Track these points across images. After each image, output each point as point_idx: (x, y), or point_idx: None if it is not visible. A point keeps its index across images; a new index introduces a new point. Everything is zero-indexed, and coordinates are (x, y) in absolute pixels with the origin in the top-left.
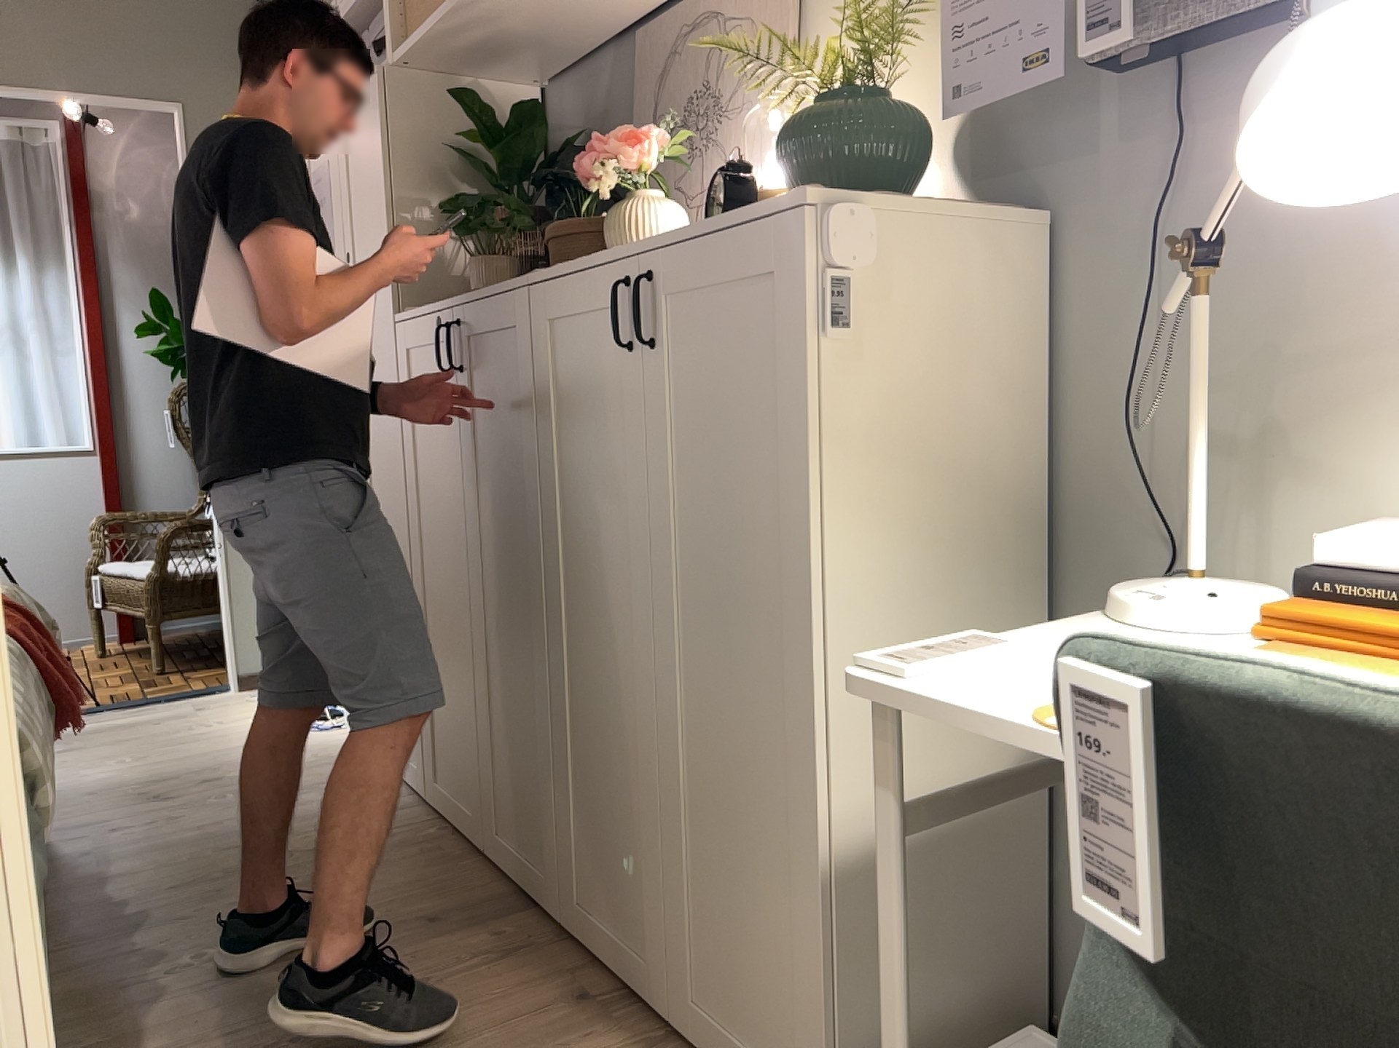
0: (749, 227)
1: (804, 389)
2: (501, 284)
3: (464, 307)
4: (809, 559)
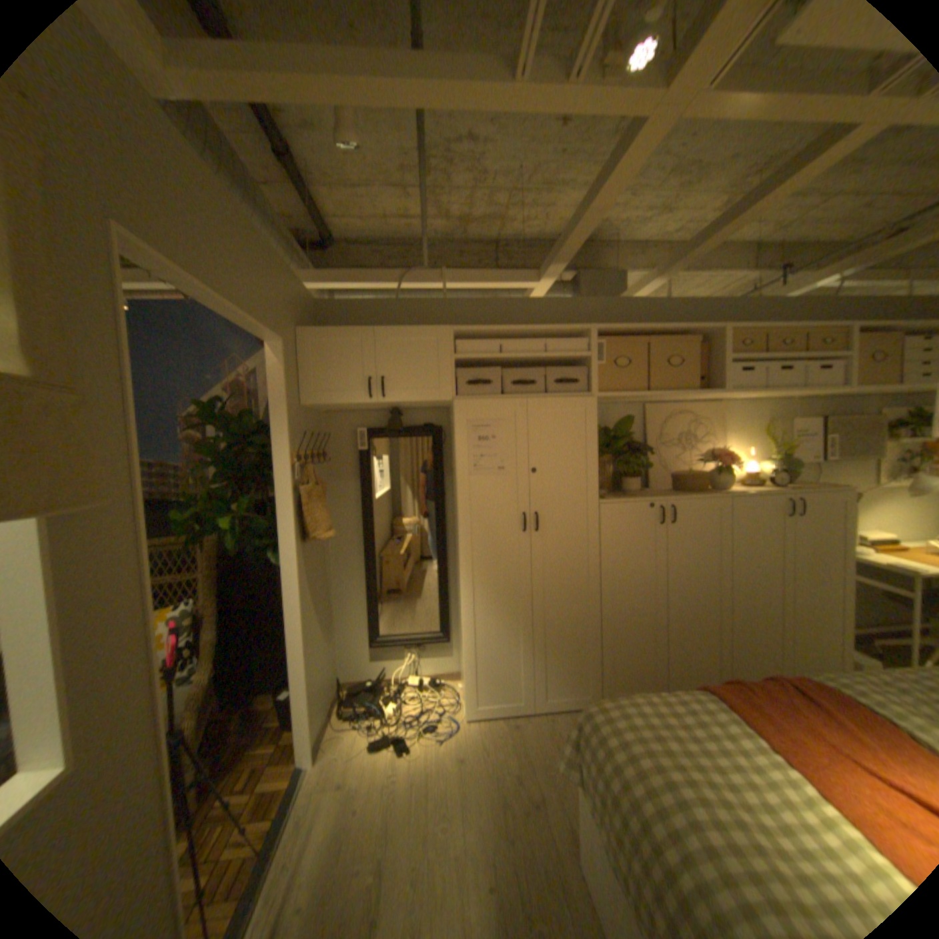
0: (838, 493)
1: (853, 525)
2: (704, 495)
3: (681, 501)
4: (853, 558)
